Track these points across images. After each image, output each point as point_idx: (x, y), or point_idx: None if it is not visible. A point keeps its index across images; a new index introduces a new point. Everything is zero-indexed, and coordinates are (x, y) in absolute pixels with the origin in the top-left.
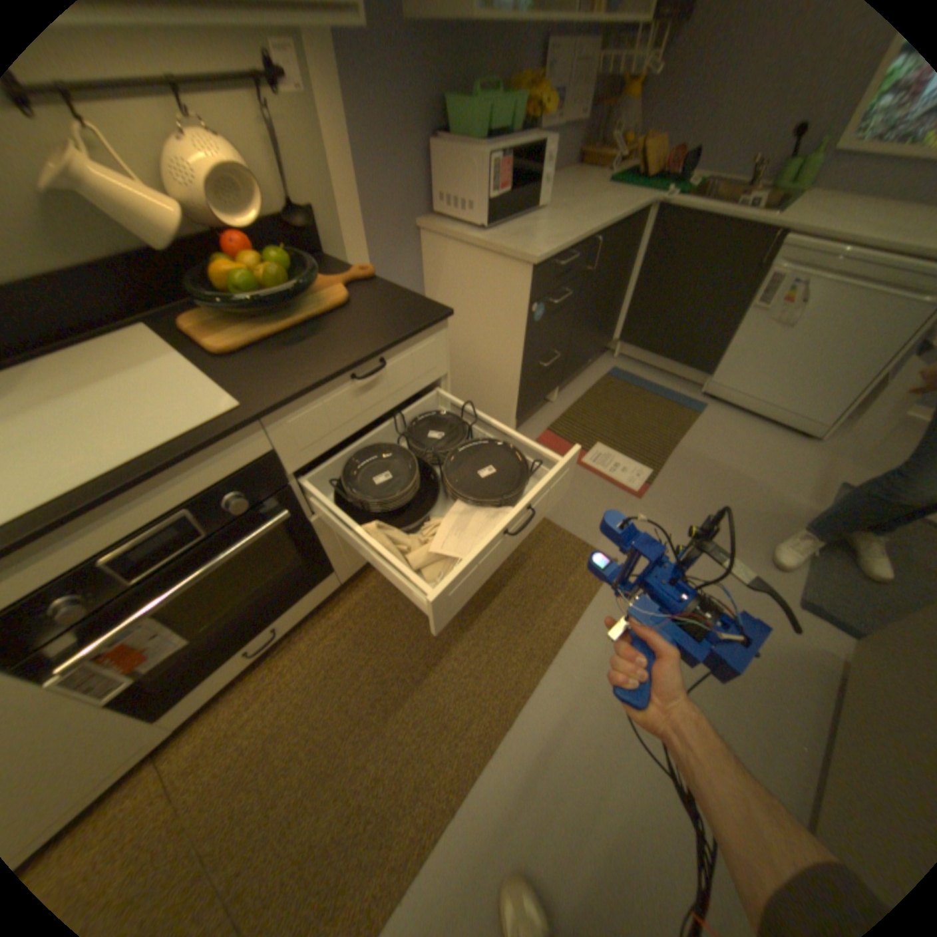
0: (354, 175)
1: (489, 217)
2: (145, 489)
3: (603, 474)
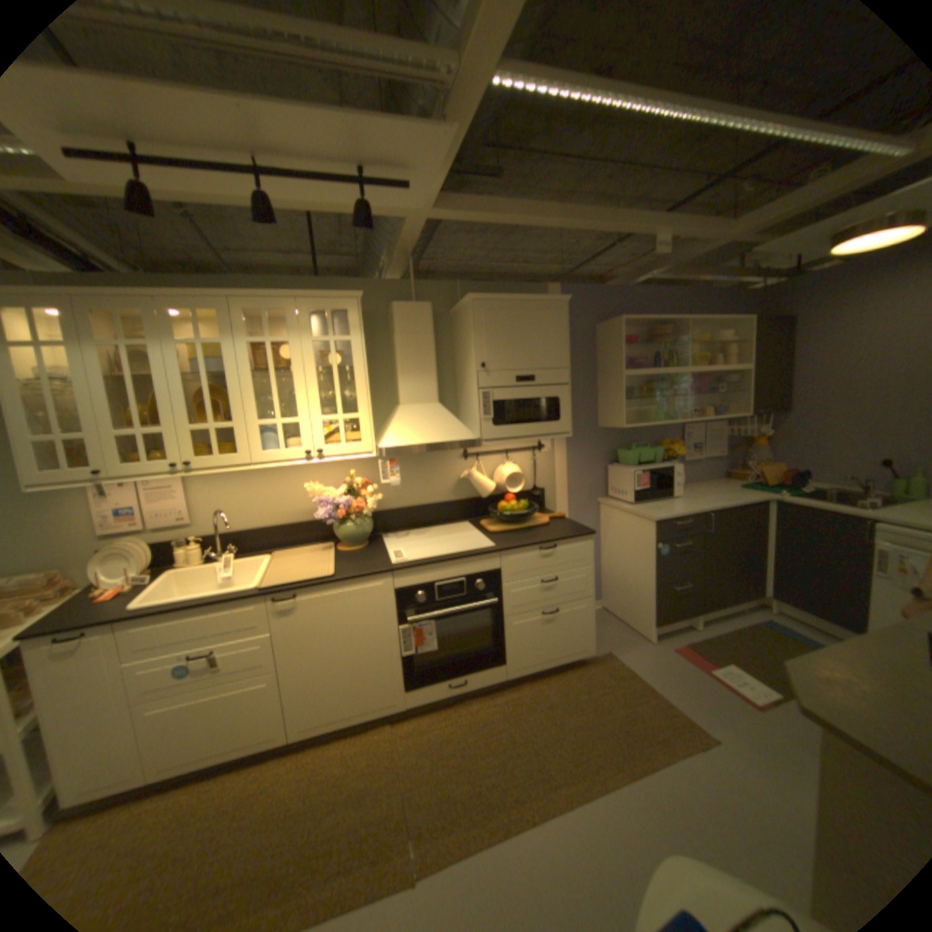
0: (567, 479)
1: (637, 500)
2: (458, 565)
3: (731, 688)
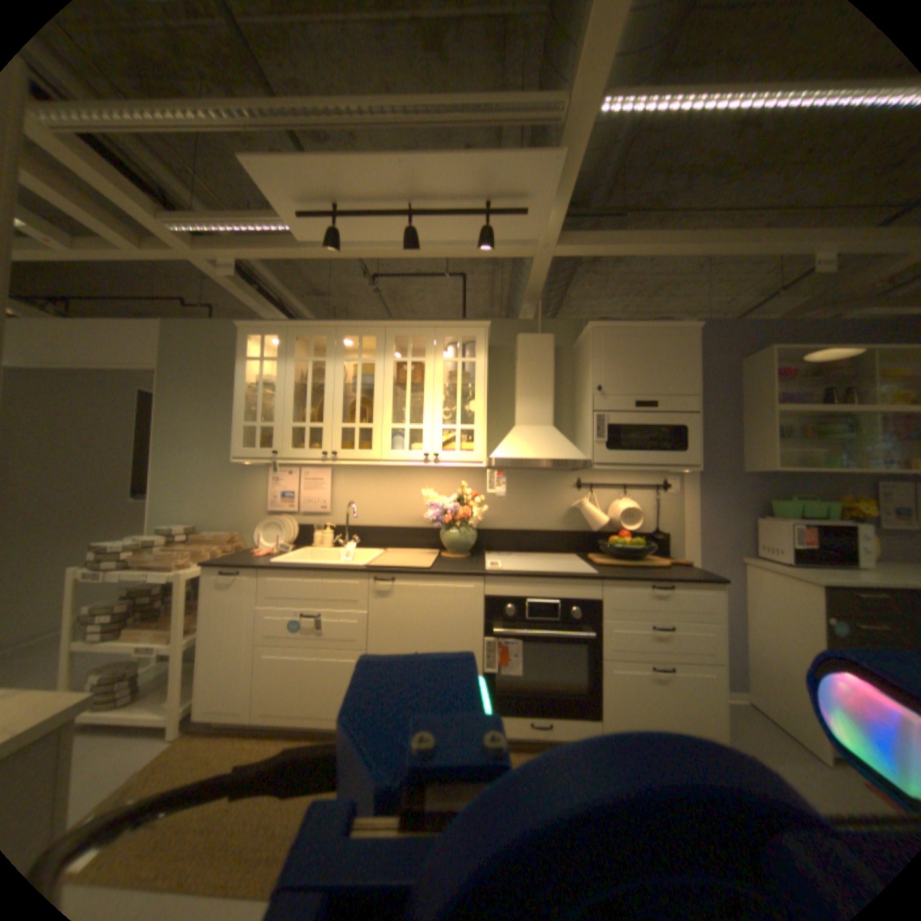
0: (700, 526)
1: (797, 560)
2: (553, 583)
3: None
